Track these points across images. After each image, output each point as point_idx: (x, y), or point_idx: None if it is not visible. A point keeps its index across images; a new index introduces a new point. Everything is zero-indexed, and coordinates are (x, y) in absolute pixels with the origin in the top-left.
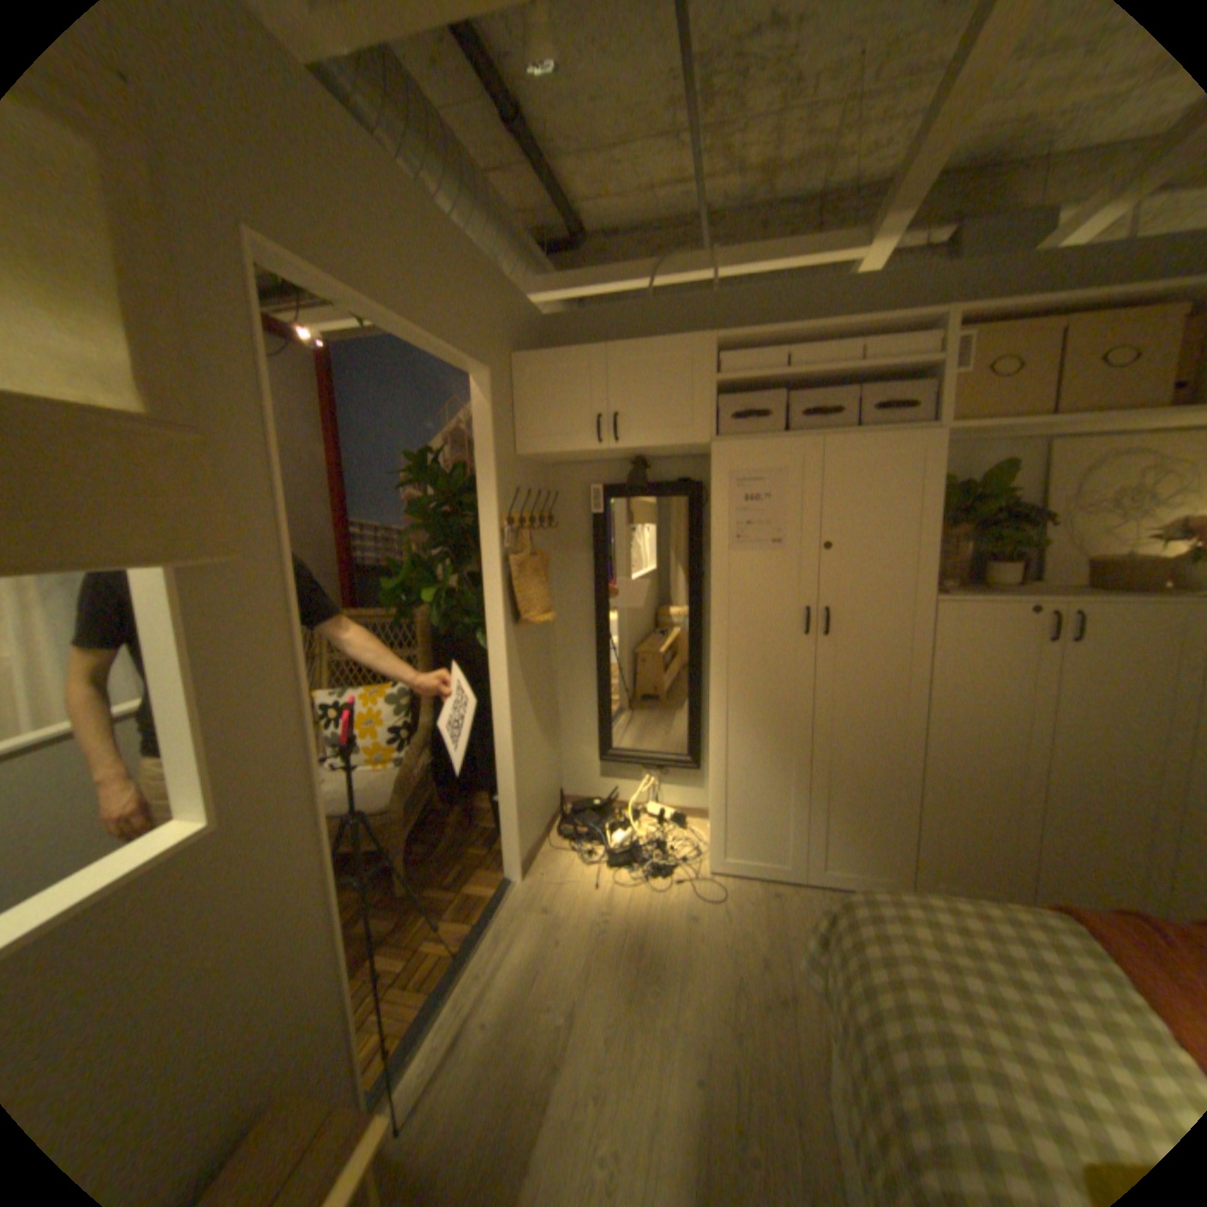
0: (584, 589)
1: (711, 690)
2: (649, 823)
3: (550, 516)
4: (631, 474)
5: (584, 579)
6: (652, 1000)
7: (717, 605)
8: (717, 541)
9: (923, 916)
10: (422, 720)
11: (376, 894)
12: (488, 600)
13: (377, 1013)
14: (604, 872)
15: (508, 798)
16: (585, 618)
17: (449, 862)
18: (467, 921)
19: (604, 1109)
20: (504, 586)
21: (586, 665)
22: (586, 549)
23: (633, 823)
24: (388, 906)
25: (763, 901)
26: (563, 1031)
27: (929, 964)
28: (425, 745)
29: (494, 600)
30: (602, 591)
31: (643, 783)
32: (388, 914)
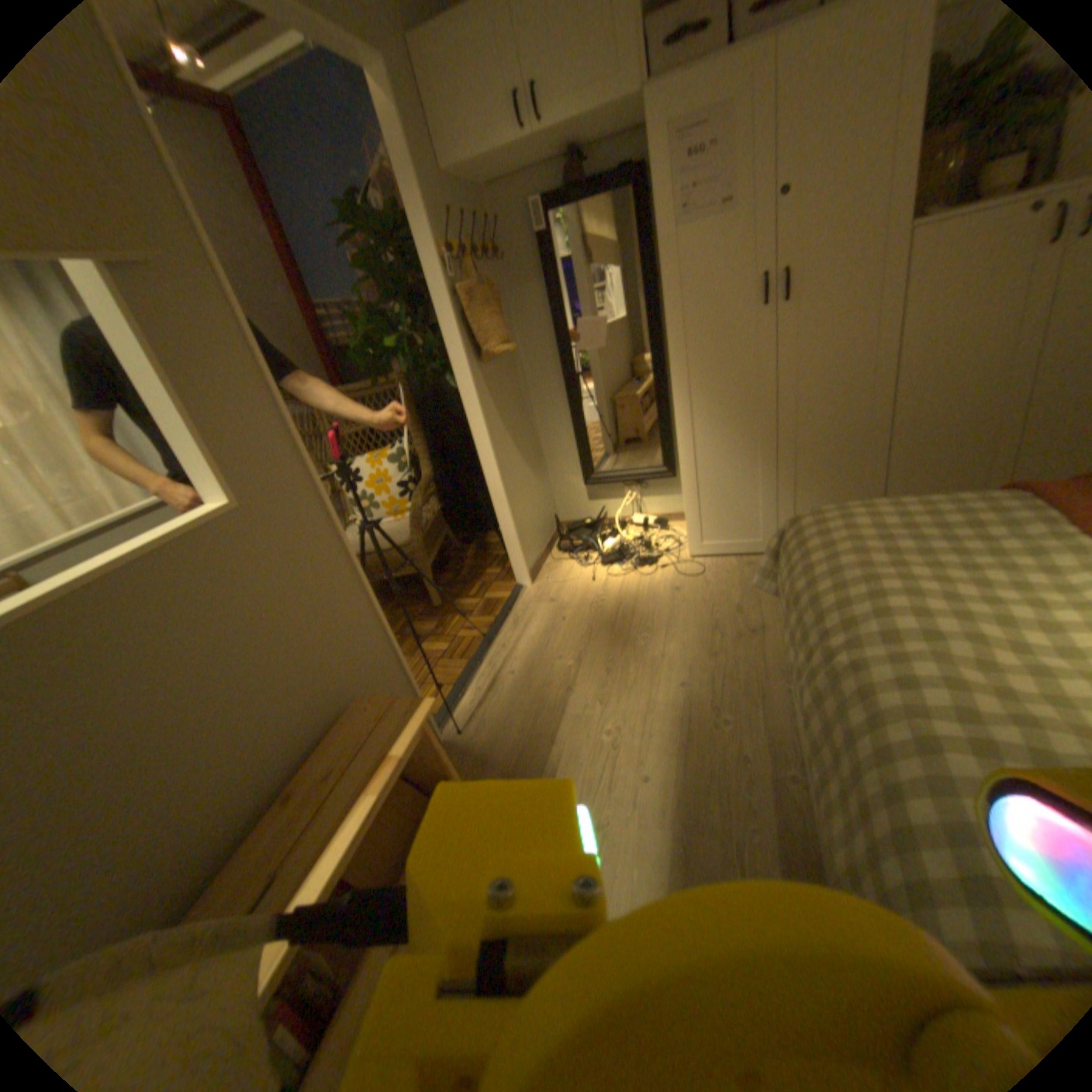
0: (543, 318)
1: (674, 384)
2: (635, 528)
3: (495, 243)
4: (569, 168)
5: (541, 307)
6: (642, 639)
7: (671, 290)
8: (664, 214)
9: (866, 509)
10: (423, 469)
11: (419, 604)
12: (446, 332)
13: (434, 669)
14: (598, 566)
15: (505, 516)
16: (549, 348)
17: (472, 577)
18: (491, 611)
19: (607, 703)
20: (458, 315)
21: (558, 396)
22: (538, 272)
23: (620, 529)
24: (430, 610)
25: (737, 566)
26: (573, 665)
27: (866, 537)
28: (431, 490)
29: (452, 330)
30: (560, 315)
31: (626, 495)
32: (431, 615)
